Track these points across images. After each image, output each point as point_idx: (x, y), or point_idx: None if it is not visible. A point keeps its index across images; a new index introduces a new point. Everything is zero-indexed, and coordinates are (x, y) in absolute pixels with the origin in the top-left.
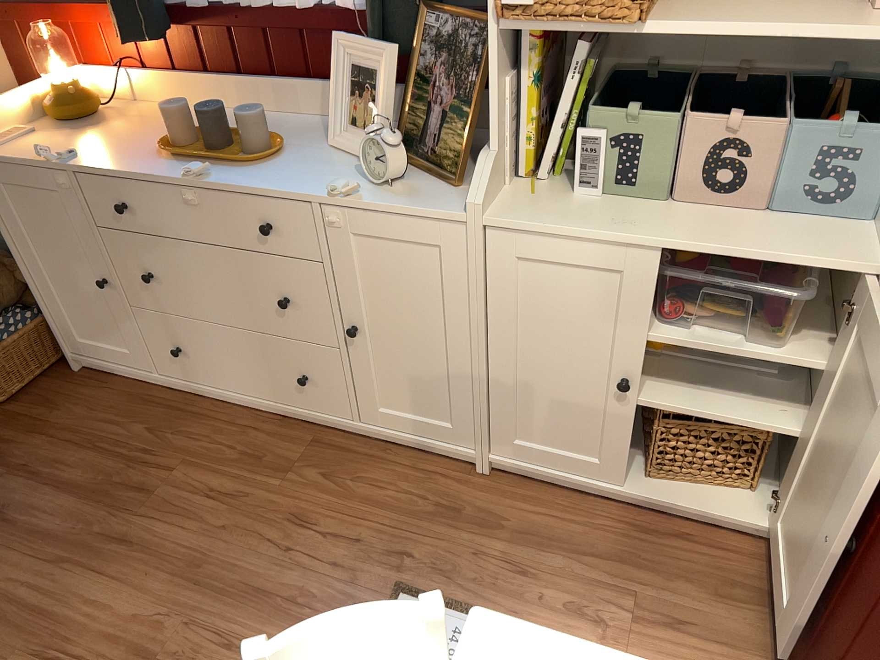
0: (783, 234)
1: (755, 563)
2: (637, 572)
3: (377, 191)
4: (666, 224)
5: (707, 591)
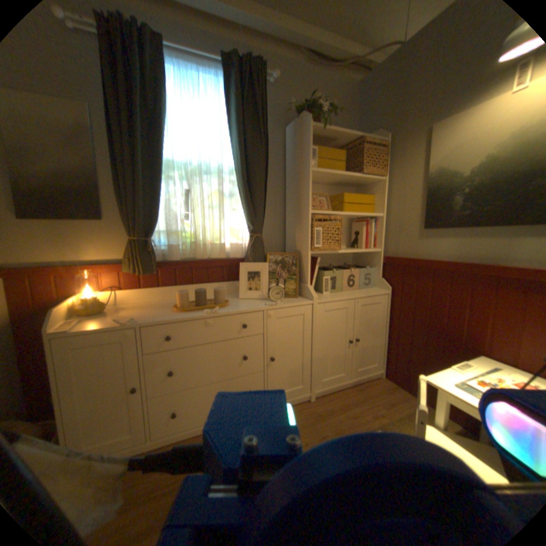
0: (368, 291)
1: (387, 384)
2: (375, 402)
3: (279, 302)
4: (349, 294)
5: (390, 395)
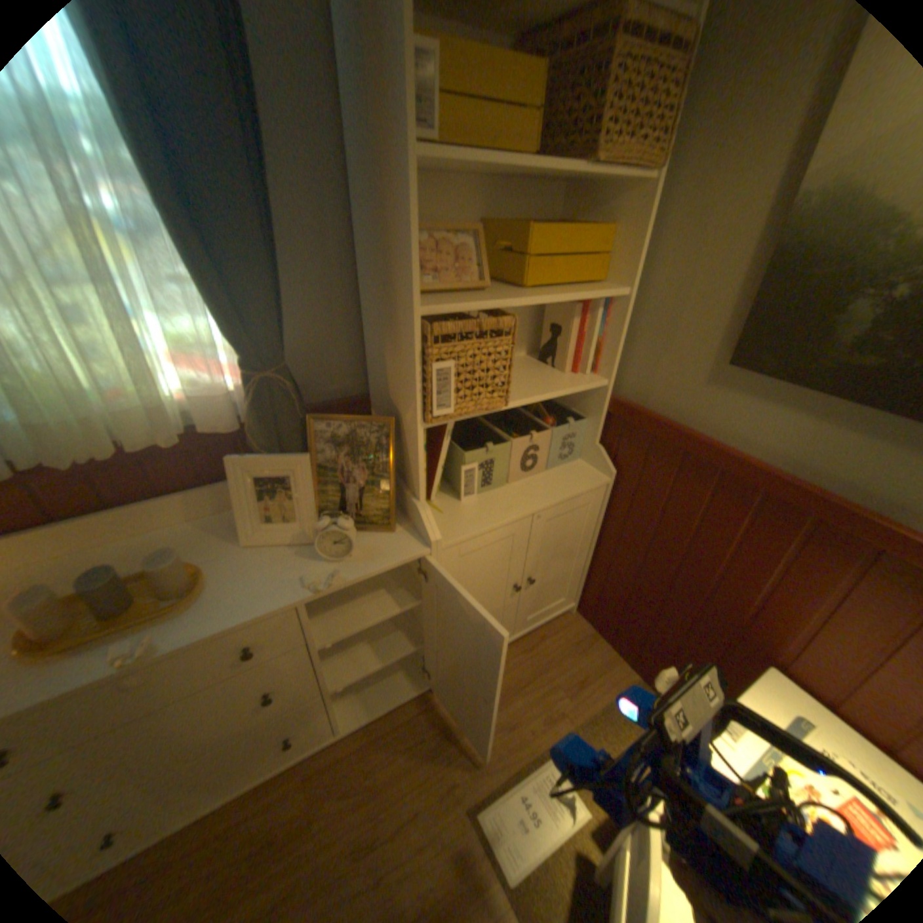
0: (565, 477)
1: (578, 628)
2: (553, 677)
3: (343, 564)
4: (522, 495)
5: (580, 658)
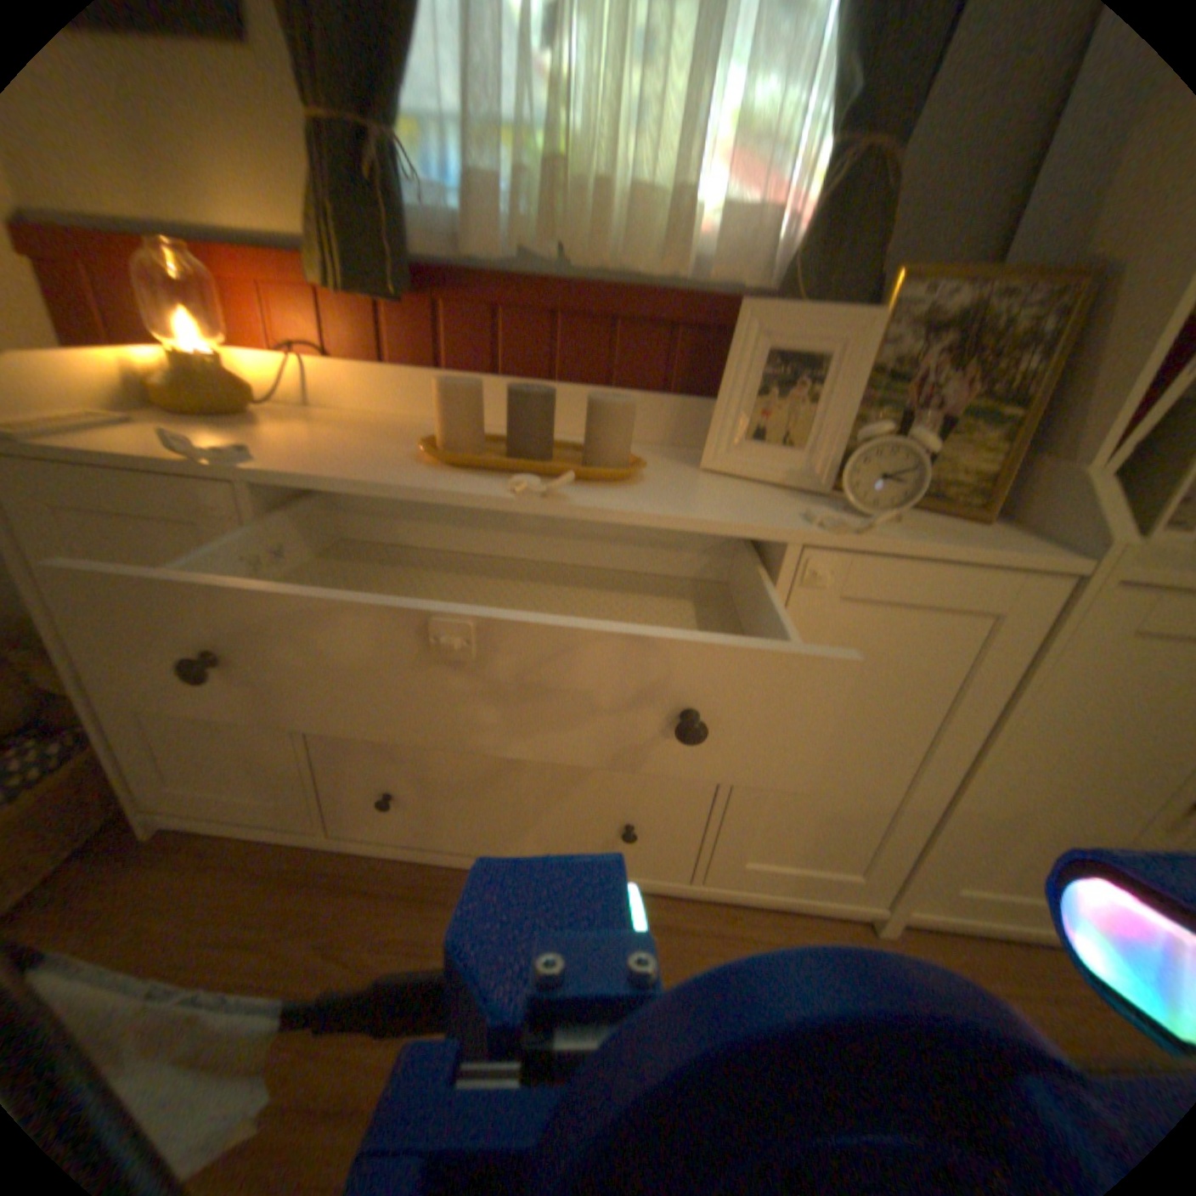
0: None
1: None
2: None
3: (889, 524)
4: None
5: None
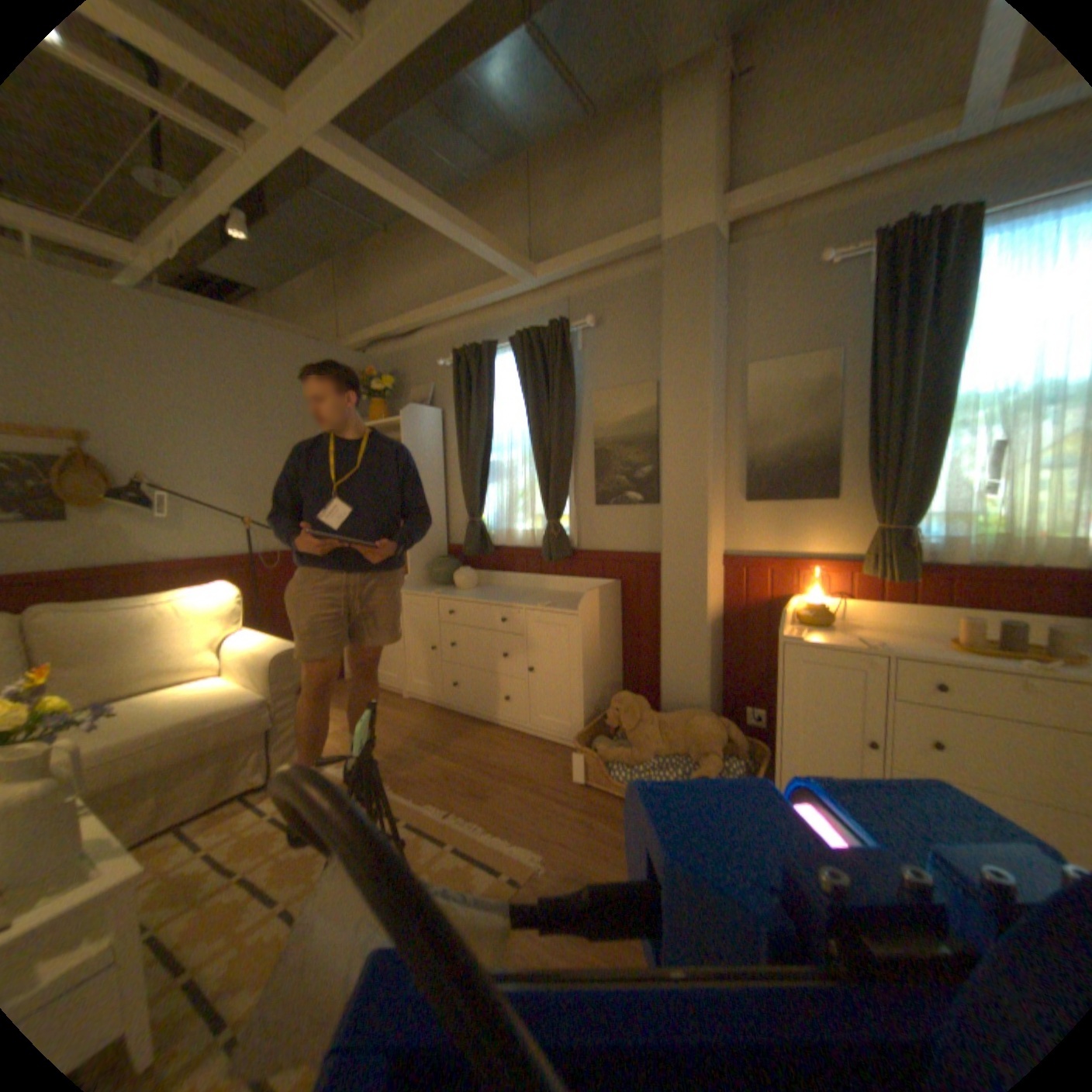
0: None
1: None
2: None
3: None
4: None
5: None
